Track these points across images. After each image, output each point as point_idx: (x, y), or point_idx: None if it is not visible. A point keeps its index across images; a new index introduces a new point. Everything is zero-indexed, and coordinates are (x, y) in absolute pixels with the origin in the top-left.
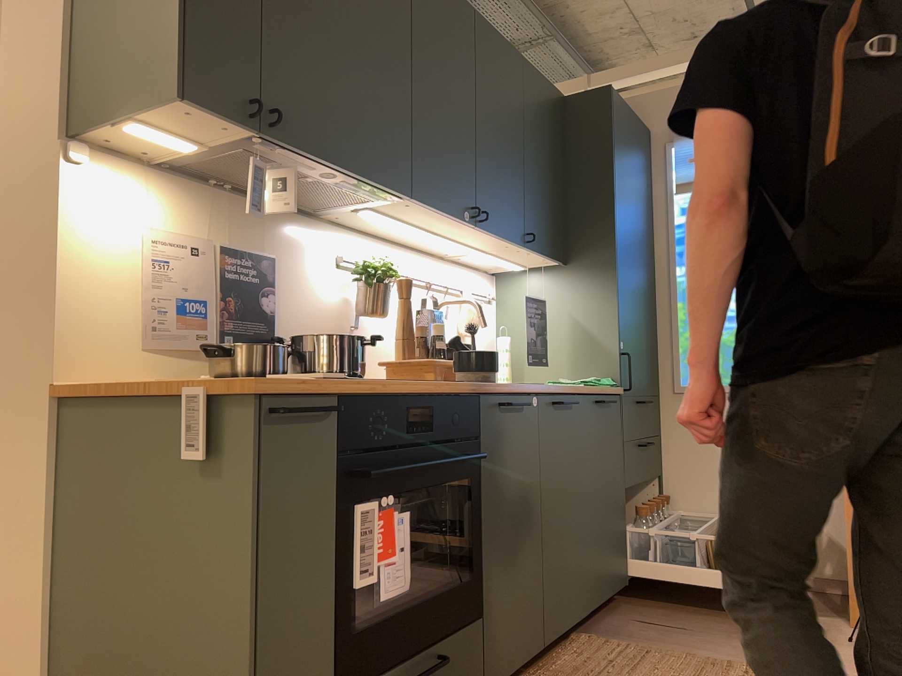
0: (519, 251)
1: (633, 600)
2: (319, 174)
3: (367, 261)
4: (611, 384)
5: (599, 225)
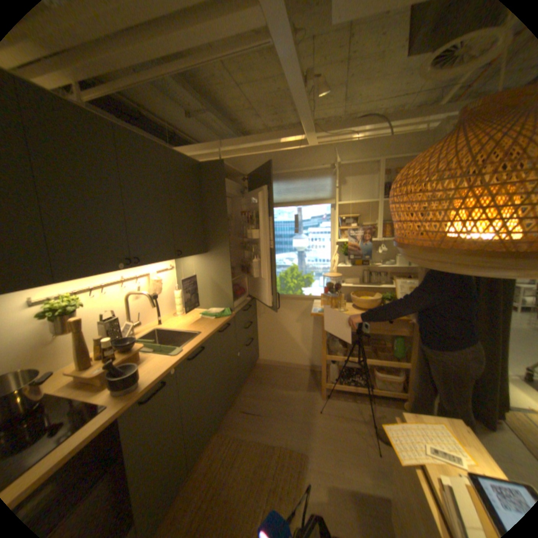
0: (174, 258)
1: (242, 392)
2: None
3: (51, 302)
4: (227, 315)
5: (220, 235)
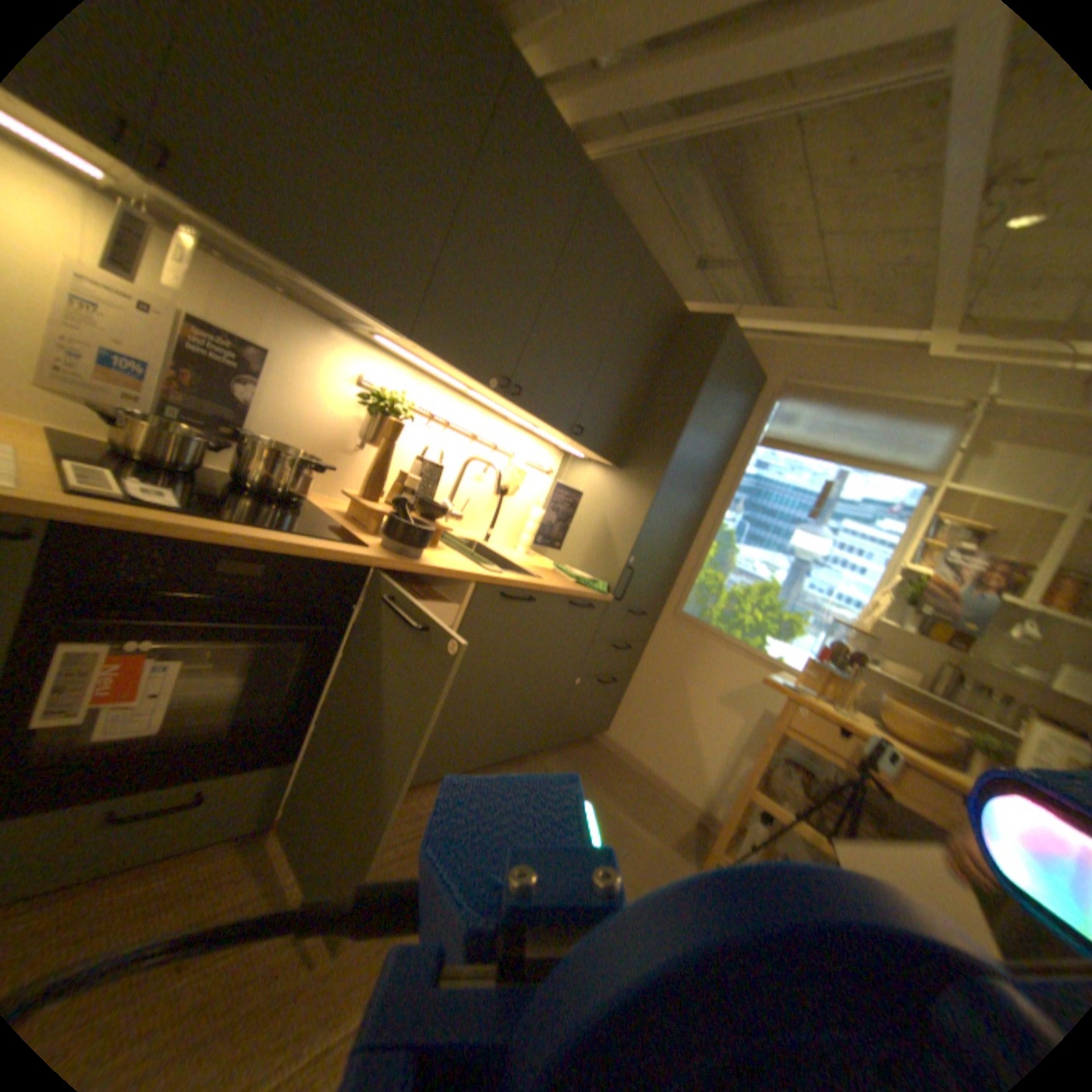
0: (565, 436)
1: (545, 758)
2: (278, 266)
3: (381, 389)
4: (597, 586)
5: (658, 442)
